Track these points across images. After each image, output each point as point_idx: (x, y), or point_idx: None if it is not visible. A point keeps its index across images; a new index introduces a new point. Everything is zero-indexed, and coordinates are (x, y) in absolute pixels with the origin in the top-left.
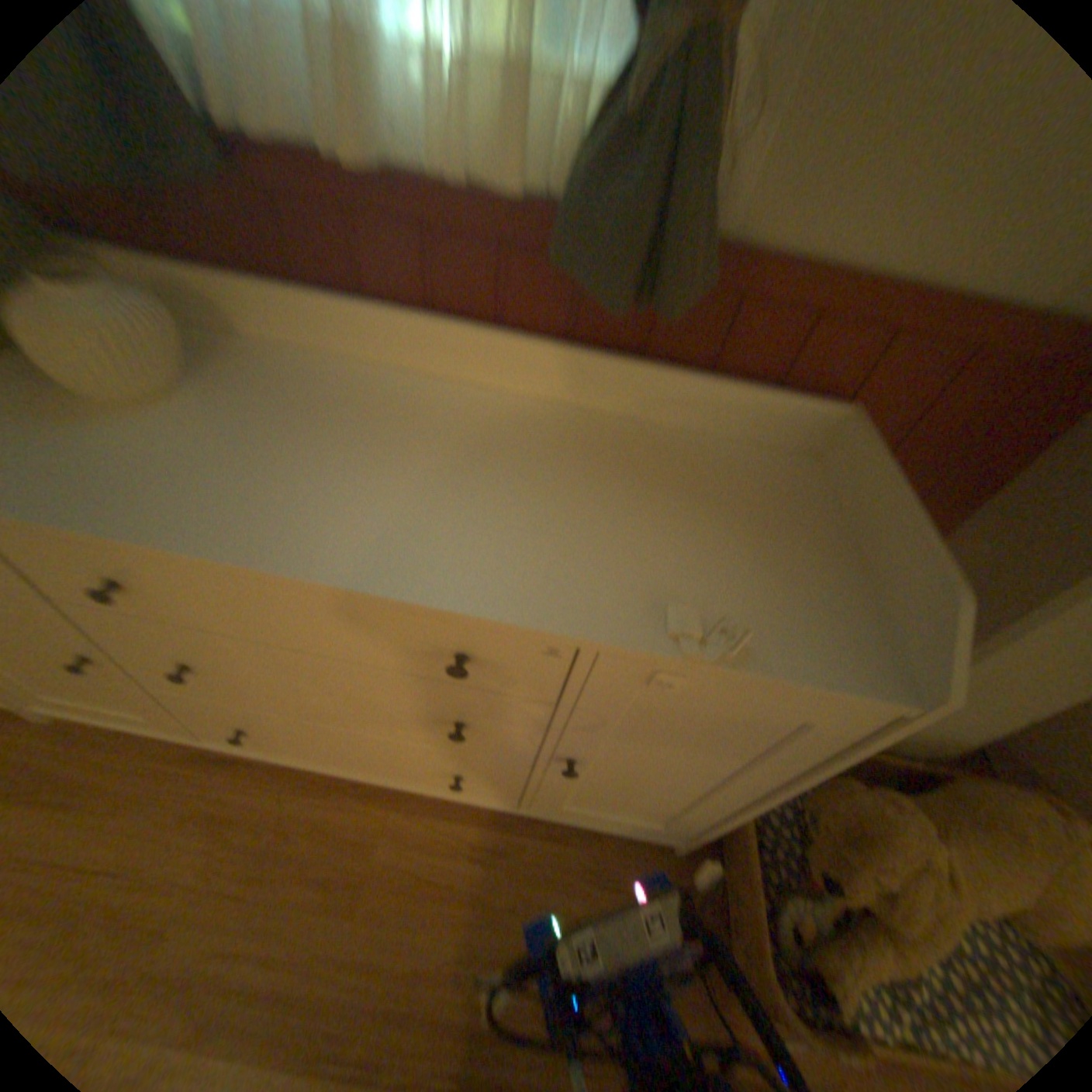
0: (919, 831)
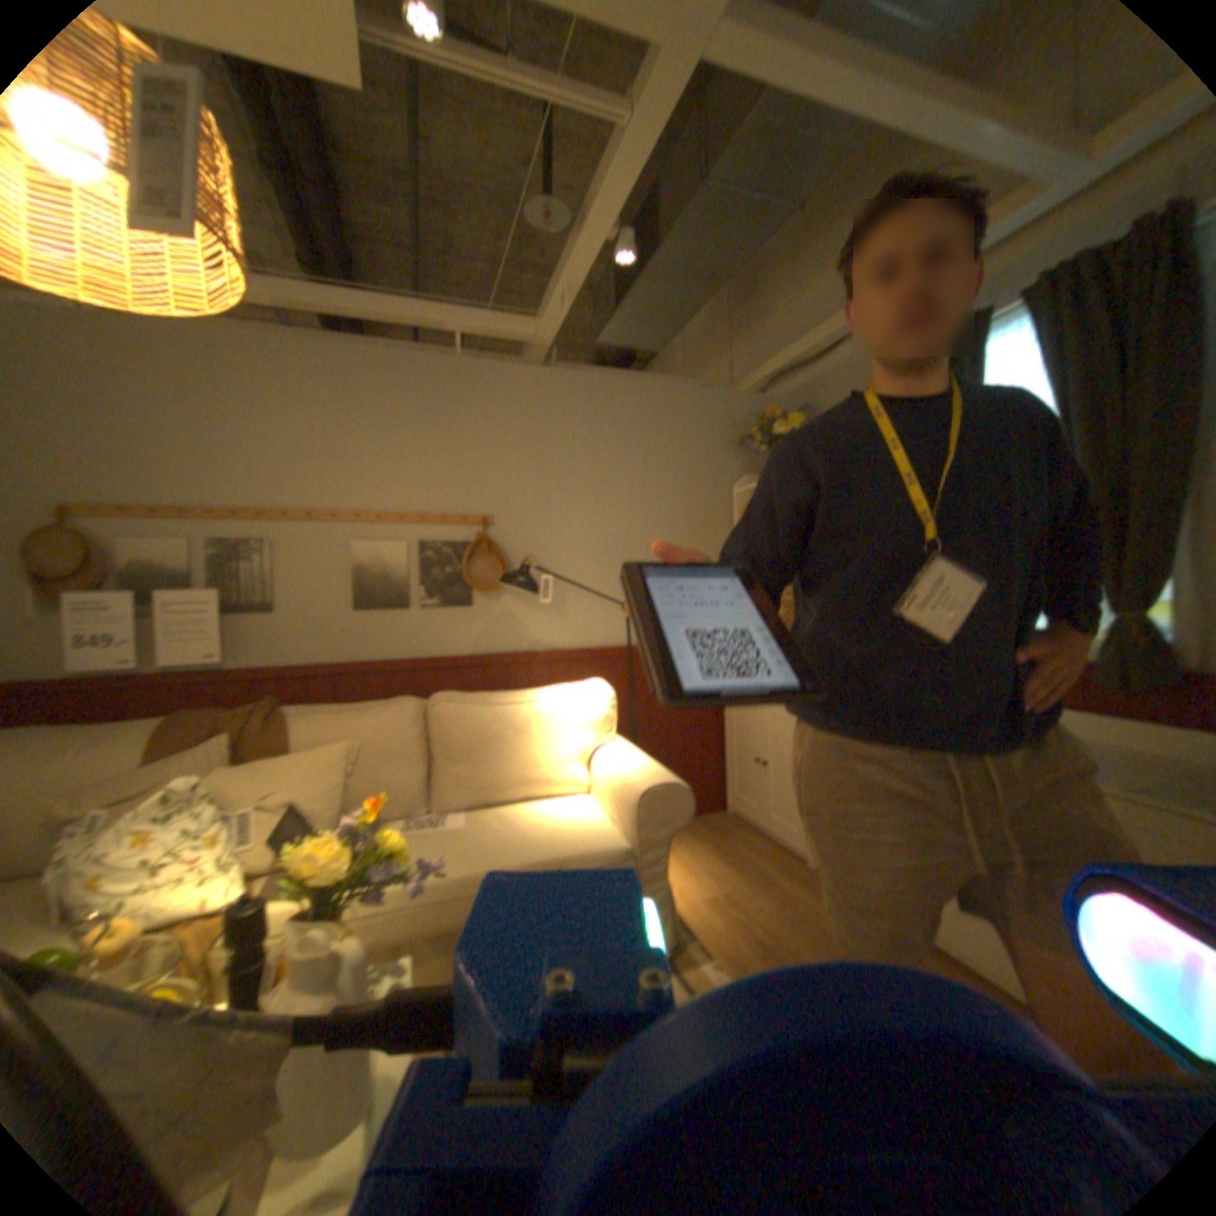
0: None
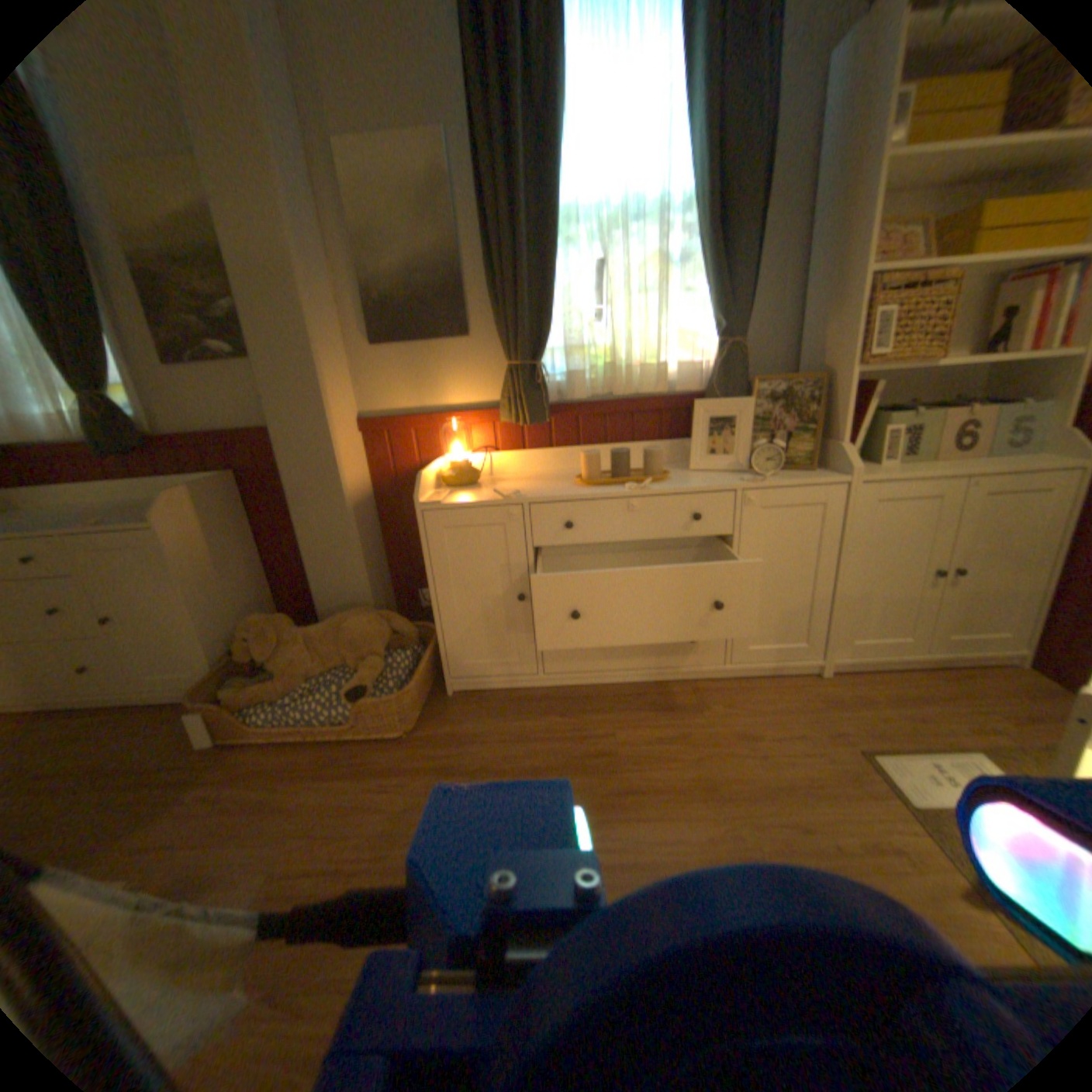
0: (271, 618)
